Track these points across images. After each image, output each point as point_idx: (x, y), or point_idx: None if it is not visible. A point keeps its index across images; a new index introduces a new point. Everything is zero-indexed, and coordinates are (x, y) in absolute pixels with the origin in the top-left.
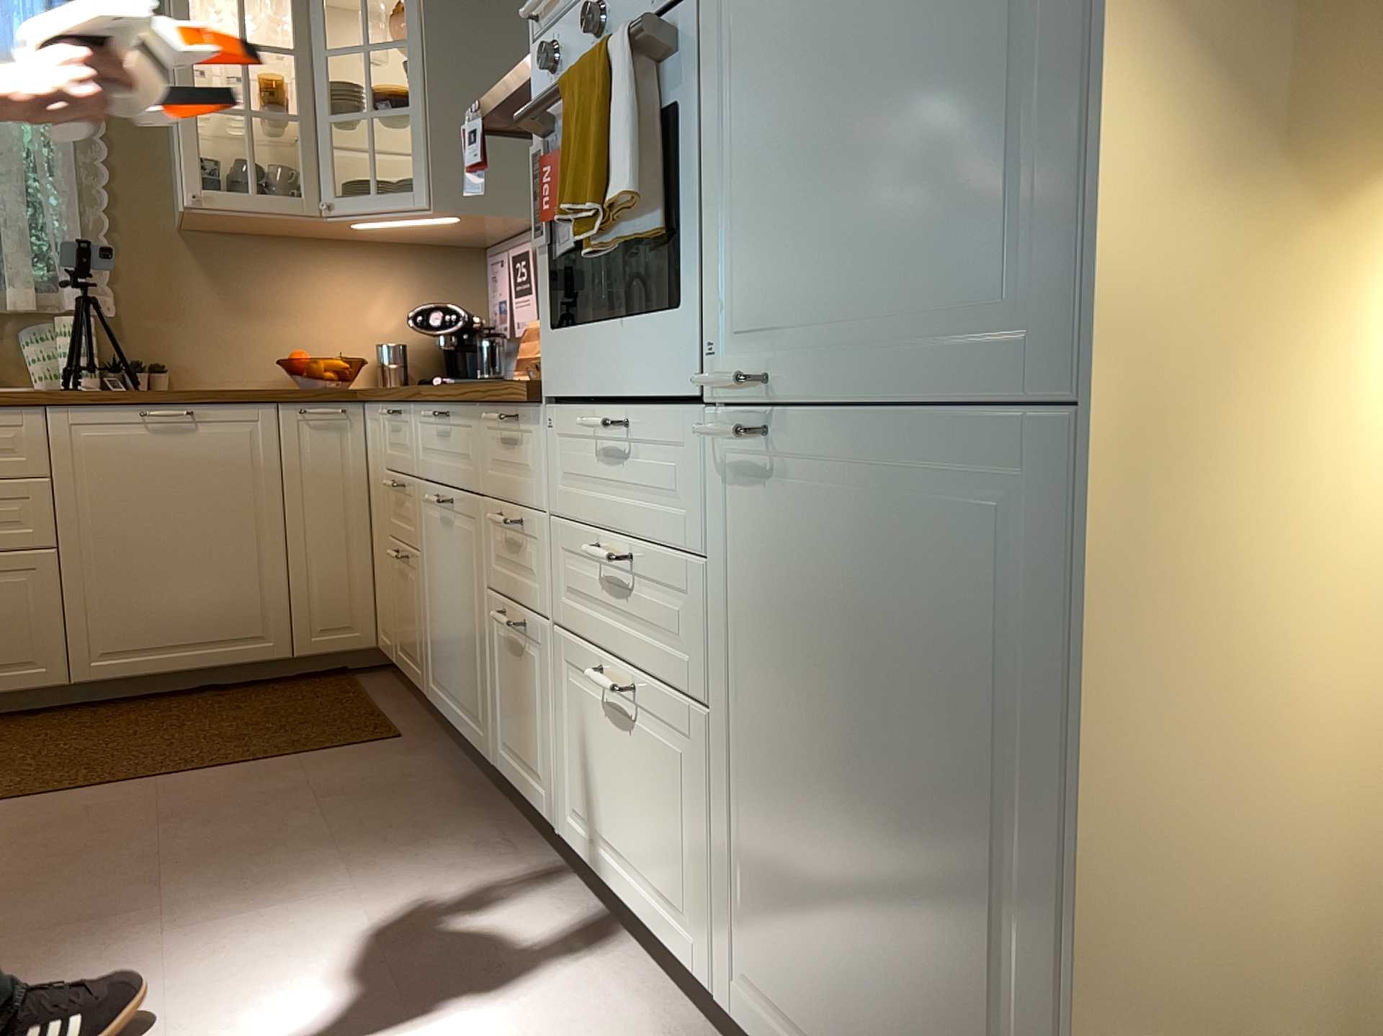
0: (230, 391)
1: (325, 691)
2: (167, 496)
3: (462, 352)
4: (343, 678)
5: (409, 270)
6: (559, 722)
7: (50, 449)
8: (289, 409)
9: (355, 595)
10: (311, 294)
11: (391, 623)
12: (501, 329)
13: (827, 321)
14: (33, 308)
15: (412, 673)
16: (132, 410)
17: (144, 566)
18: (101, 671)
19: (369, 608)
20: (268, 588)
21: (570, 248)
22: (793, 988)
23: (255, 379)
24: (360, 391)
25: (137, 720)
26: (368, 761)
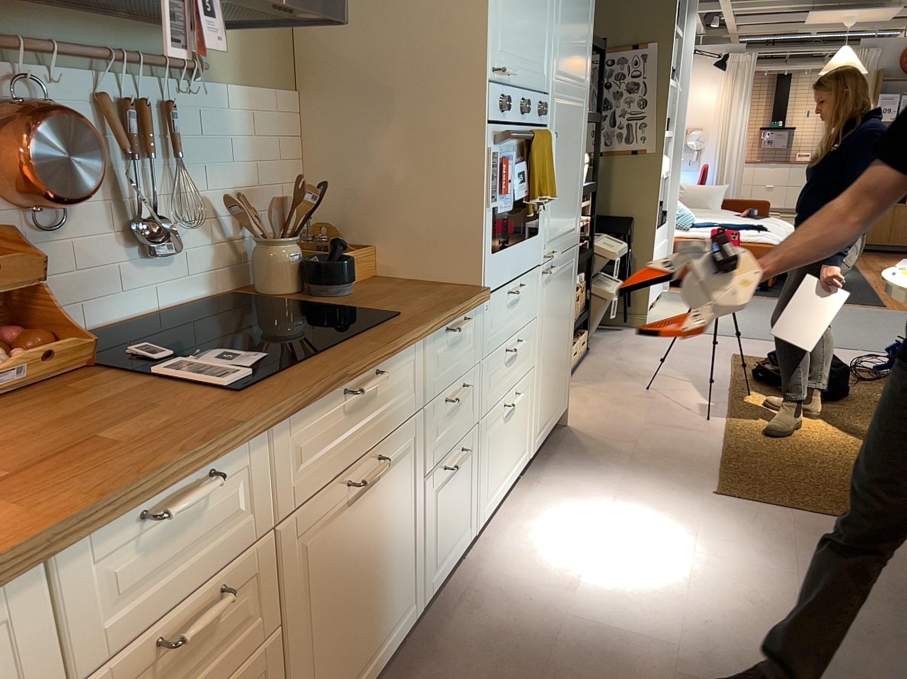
0: None
1: None
2: None
3: None
4: None
5: None
6: (480, 470)
7: None
8: None
9: None
10: None
11: None
12: None
13: (560, 233)
14: None
15: None
16: None
17: None
18: None
19: None
20: None
21: (505, 209)
22: (545, 414)
23: None
24: None
25: None
26: None
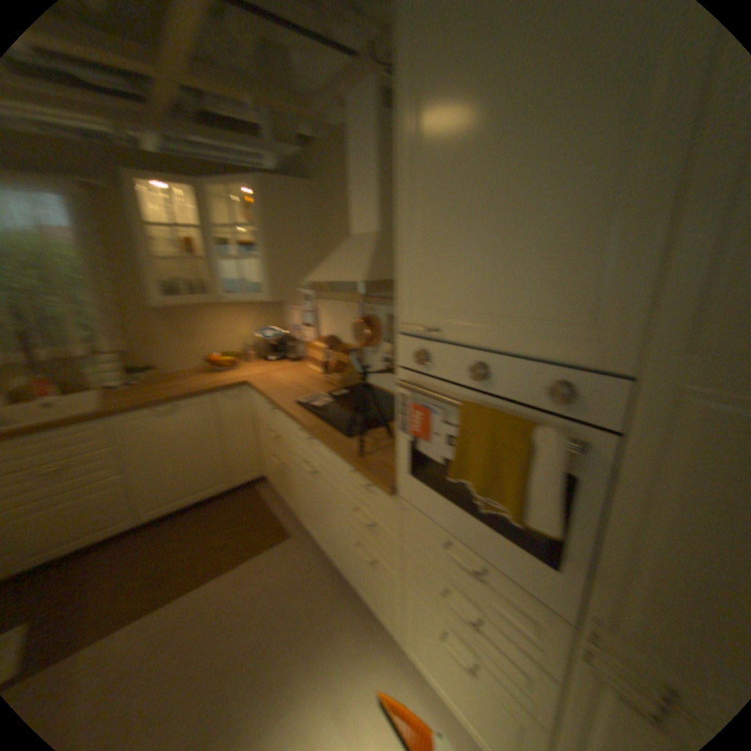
0: (177, 372)
1: (242, 502)
2: (163, 442)
3: (275, 343)
4: (247, 490)
5: (248, 309)
6: (398, 612)
7: (103, 435)
8: (212, 394)
9: (248, 459)
10: (207, 325)
11: (268, 475)
12: (293, 337)
13: None
14: (75, 355)
15: (283, 503)
16: (140, 410)
17: (157, 472)
18: (144, 517)
19: (254, 463)
20: (213, 466)
21: (427, 455)
22: None
23: (187, 363)
24: (243, 381)
25: (166, 537)
26: (278, 558)
